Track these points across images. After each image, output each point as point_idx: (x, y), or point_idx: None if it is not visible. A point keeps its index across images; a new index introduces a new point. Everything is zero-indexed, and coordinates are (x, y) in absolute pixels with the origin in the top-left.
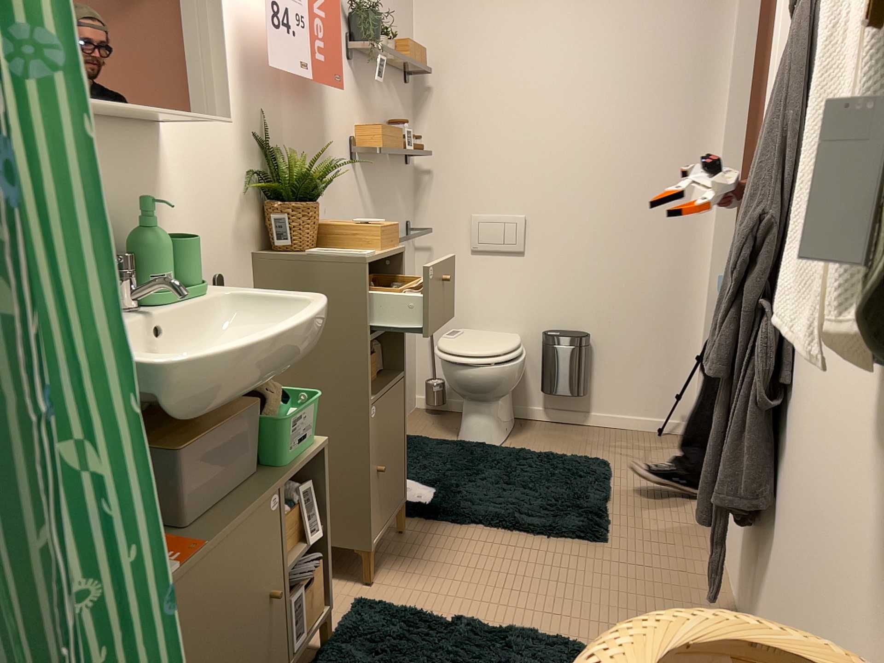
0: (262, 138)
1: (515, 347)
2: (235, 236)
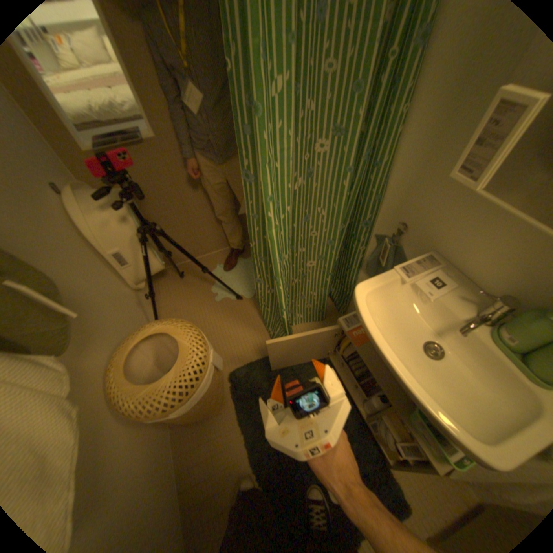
0: None
1: None
2: None
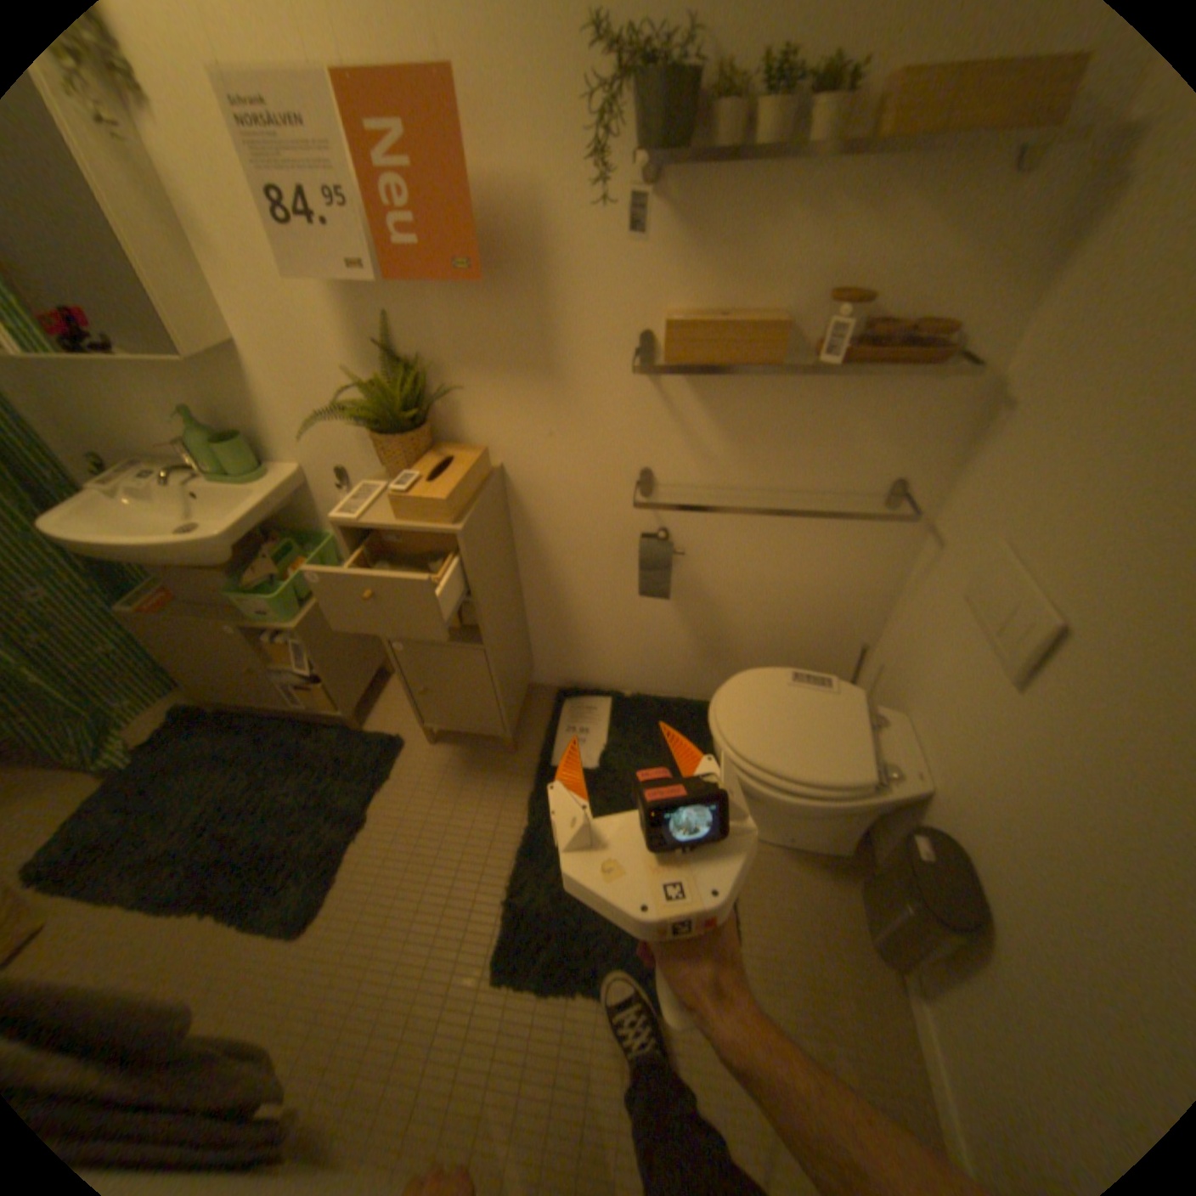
0: (381, 340)
1: (789, 774)
2: (354, 439)
